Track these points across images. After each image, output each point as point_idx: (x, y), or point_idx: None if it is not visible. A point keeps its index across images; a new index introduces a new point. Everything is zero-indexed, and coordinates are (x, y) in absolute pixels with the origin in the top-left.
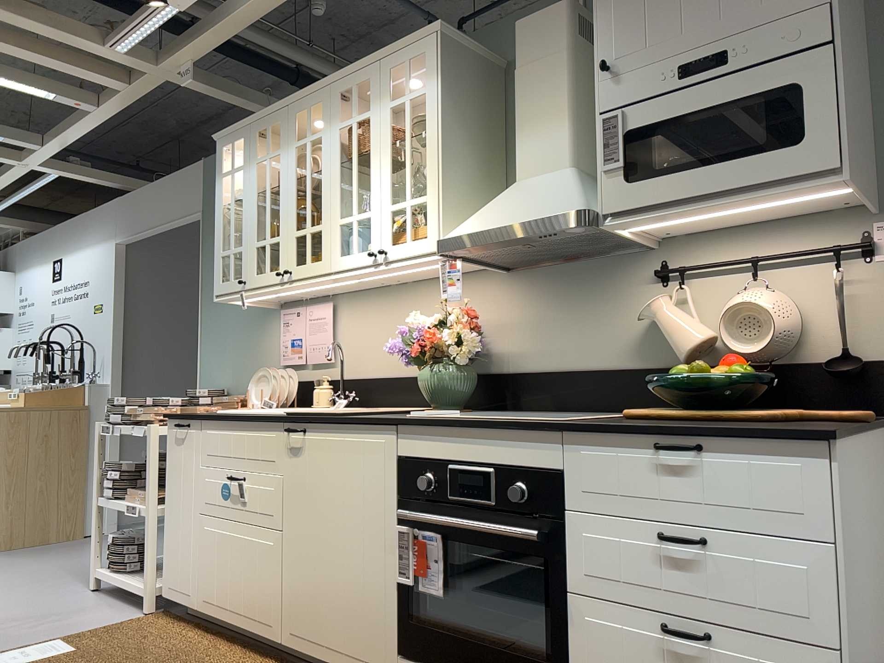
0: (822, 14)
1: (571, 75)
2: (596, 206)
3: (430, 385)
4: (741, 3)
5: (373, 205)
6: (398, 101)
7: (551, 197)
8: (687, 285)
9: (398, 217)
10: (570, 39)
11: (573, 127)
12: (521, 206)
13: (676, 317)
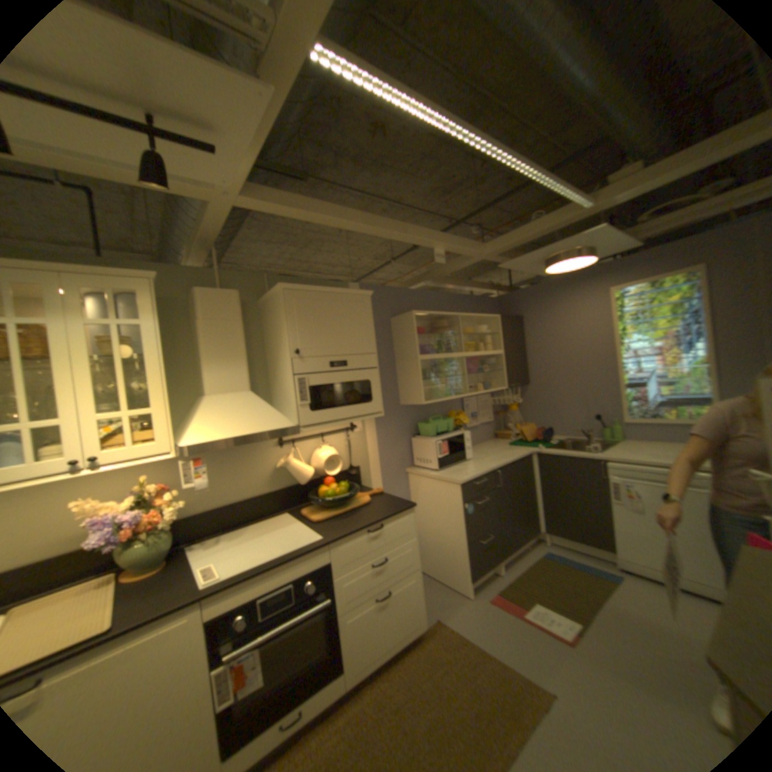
0: (374, 357)
1: (244, 336)
2: (297, 422)
3: (140, 556)
4: (351, 343)
5: (64, 414)
6: (98, 320)
7: (262, 414)
8: (294, 447)
9: (102, 424)
10: (241, 314)
11: (247, 366)
12: (243, 419)
13: (299, 464)
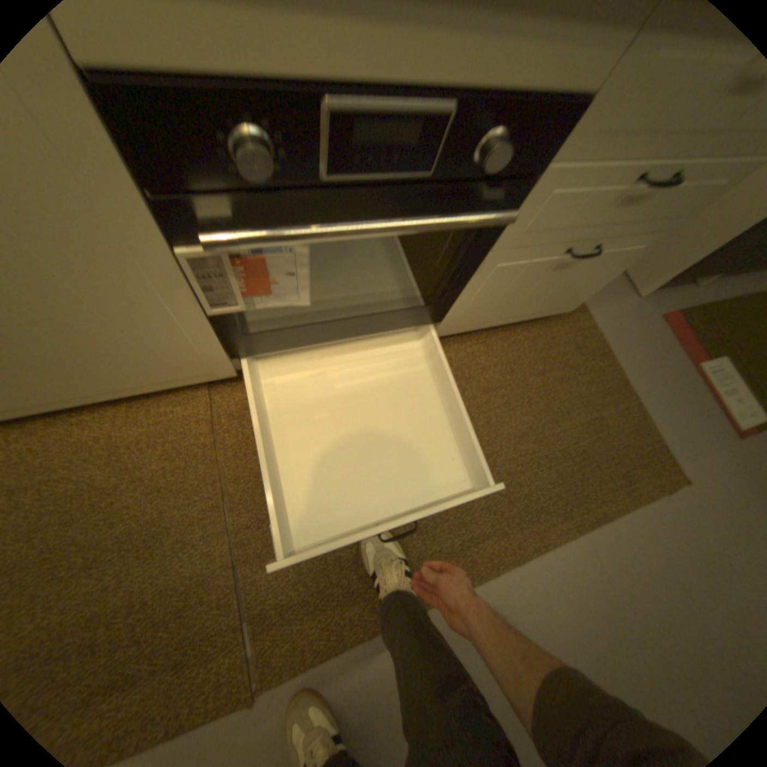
0: None
1: None
2: None
3: None
4: None
5: None
6: None
7: None
8: None
9: None
10: None
11: None
12: None
13: None
